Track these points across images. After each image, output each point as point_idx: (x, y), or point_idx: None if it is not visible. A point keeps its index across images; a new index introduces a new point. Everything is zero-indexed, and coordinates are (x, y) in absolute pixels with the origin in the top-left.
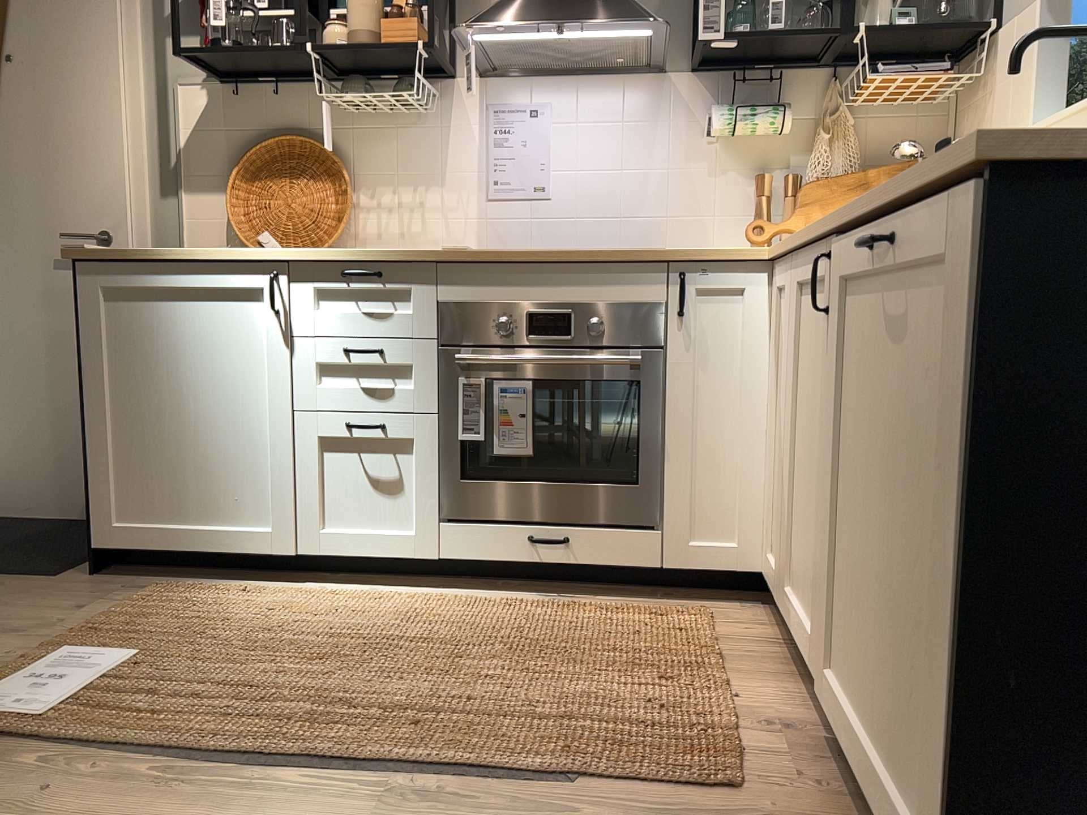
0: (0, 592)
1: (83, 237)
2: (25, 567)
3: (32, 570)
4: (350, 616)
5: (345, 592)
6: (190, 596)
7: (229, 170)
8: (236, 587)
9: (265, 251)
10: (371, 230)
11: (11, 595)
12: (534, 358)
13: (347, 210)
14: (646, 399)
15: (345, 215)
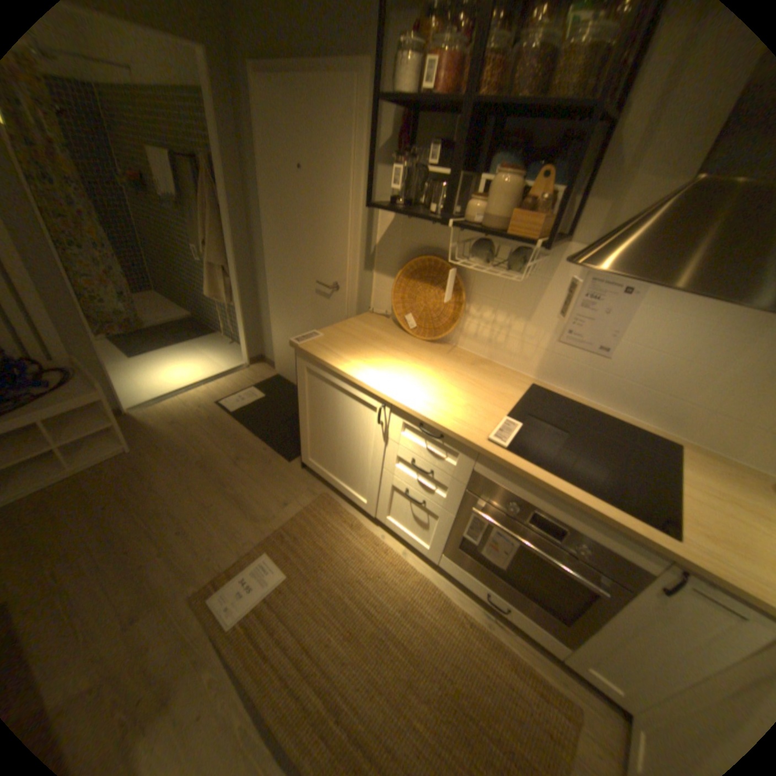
0: (267, 467)
1: (325, 286)
2: (284, 445)
3: (284, 451)
4: (381, 584)
5: (390, 550)
6: (326, 517)
7: (400, 264)
8: (349, 514)
9: (381, 389)
10: (472, 329)
11: (269, 473)
12: (523, 545)
13: (459, 319)
14: (598, 601)
15: (457, 320)
